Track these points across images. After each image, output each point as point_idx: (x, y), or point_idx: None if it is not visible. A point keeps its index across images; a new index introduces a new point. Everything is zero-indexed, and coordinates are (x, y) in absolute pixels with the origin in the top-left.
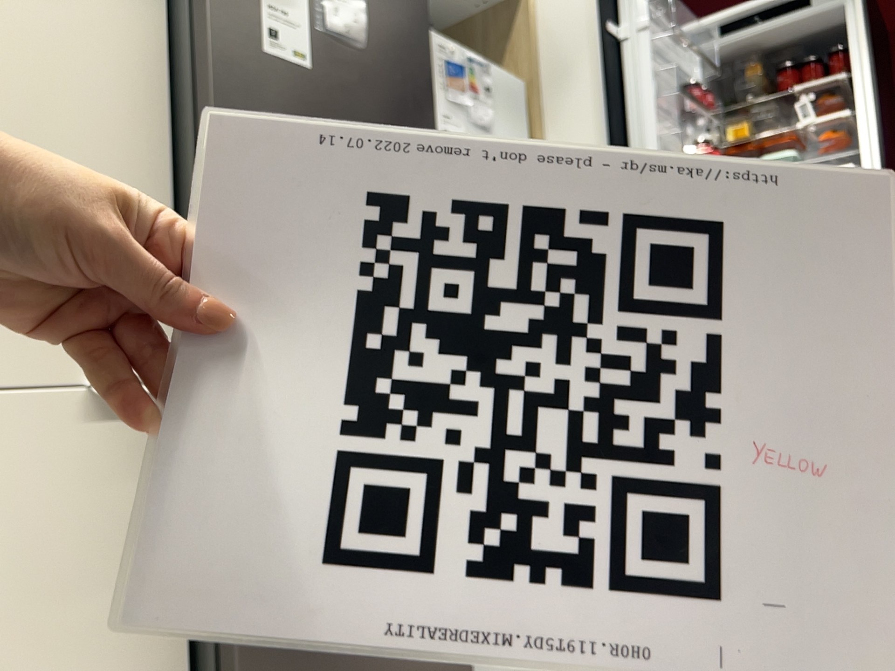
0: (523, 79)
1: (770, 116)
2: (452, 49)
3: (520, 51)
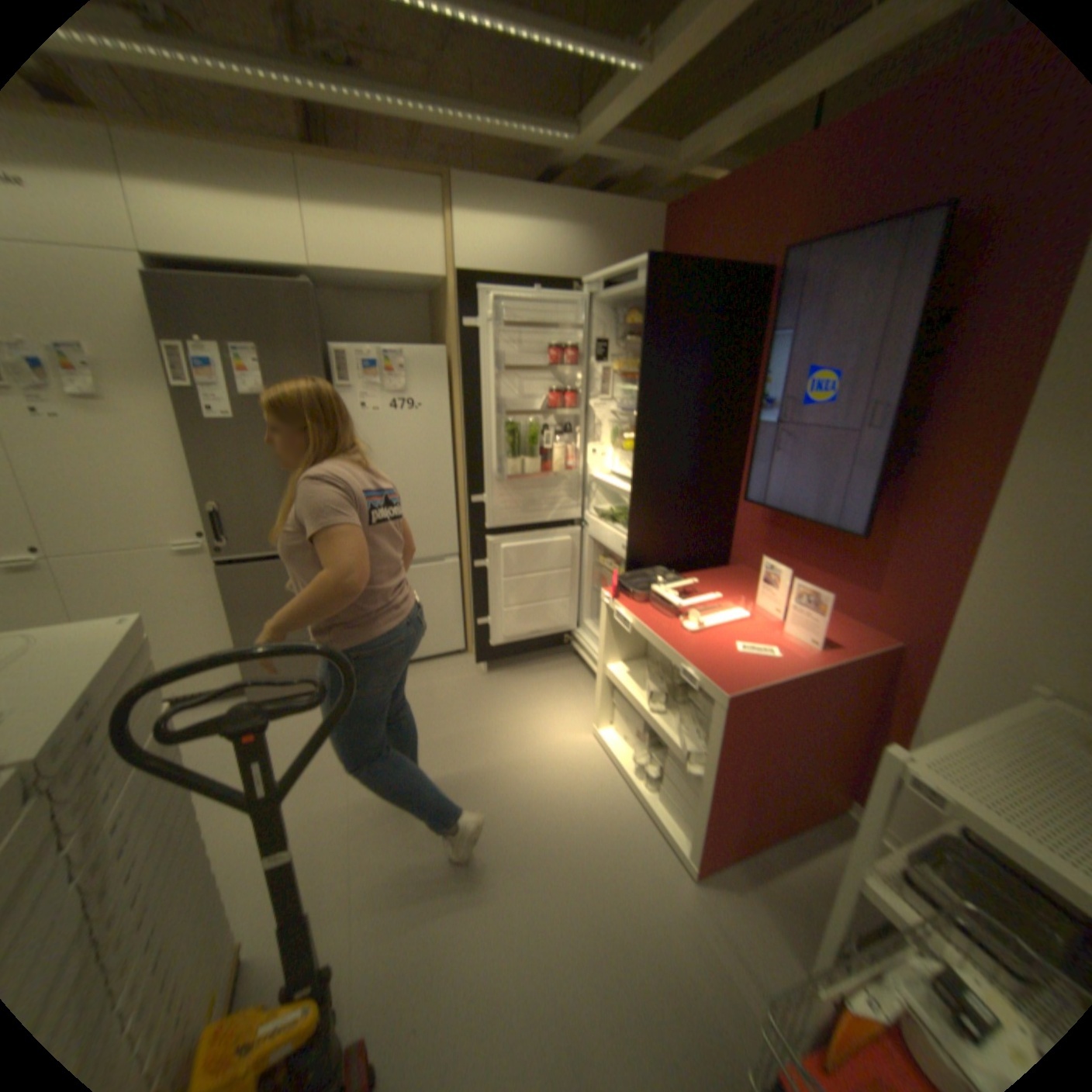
0: (449, 341)
1: (636, 357)
2: (367, 350)
3: (448, 320)
